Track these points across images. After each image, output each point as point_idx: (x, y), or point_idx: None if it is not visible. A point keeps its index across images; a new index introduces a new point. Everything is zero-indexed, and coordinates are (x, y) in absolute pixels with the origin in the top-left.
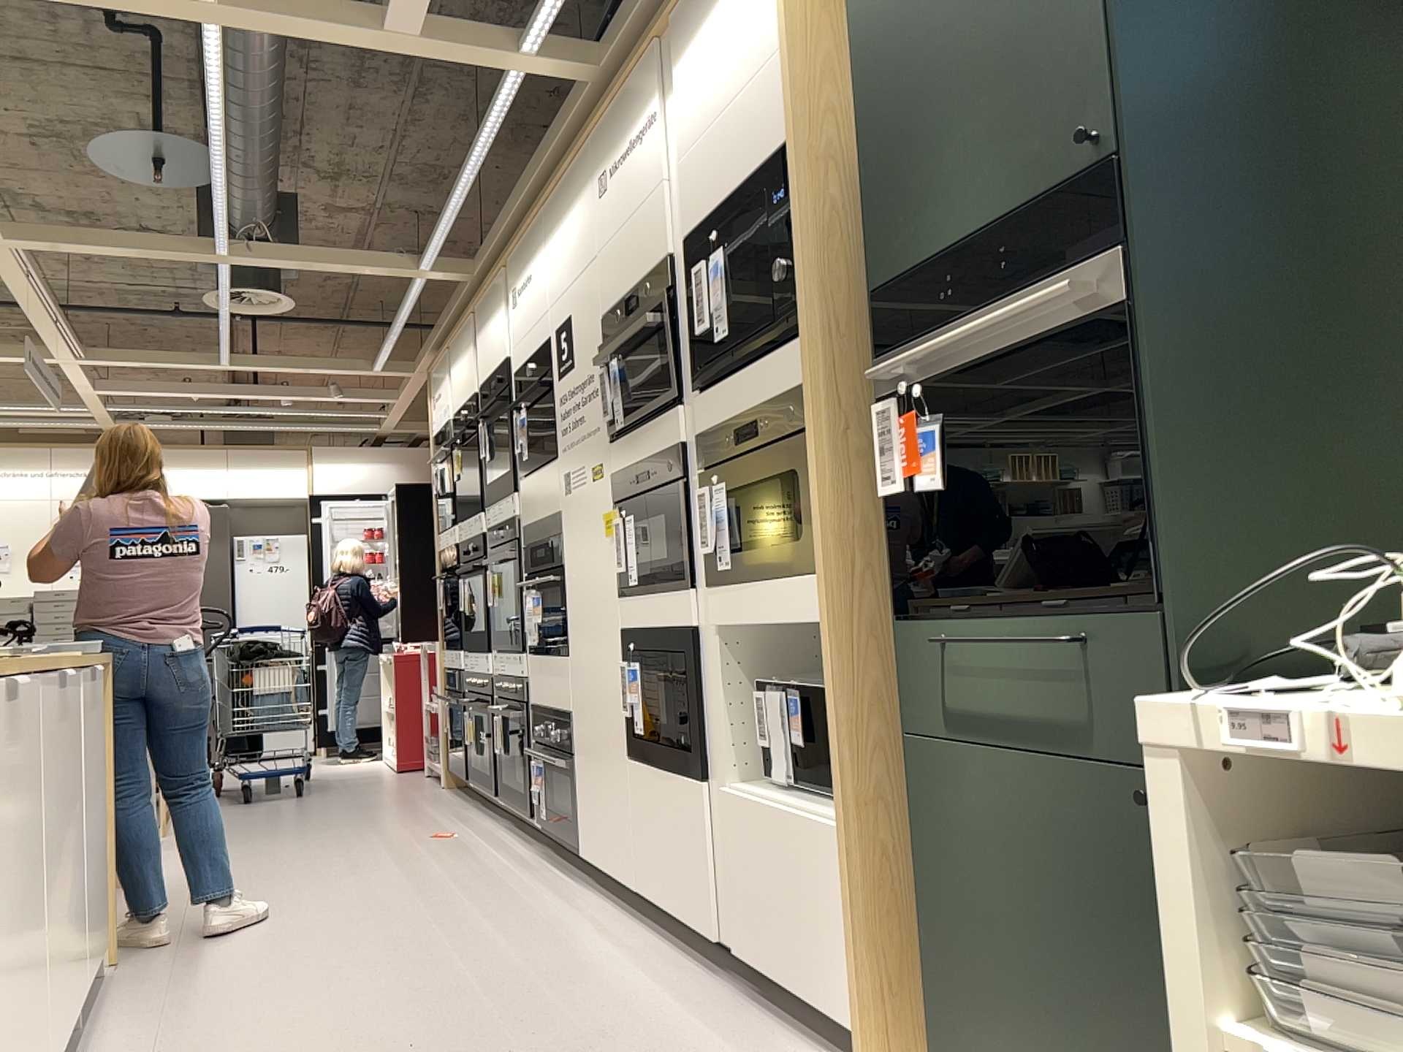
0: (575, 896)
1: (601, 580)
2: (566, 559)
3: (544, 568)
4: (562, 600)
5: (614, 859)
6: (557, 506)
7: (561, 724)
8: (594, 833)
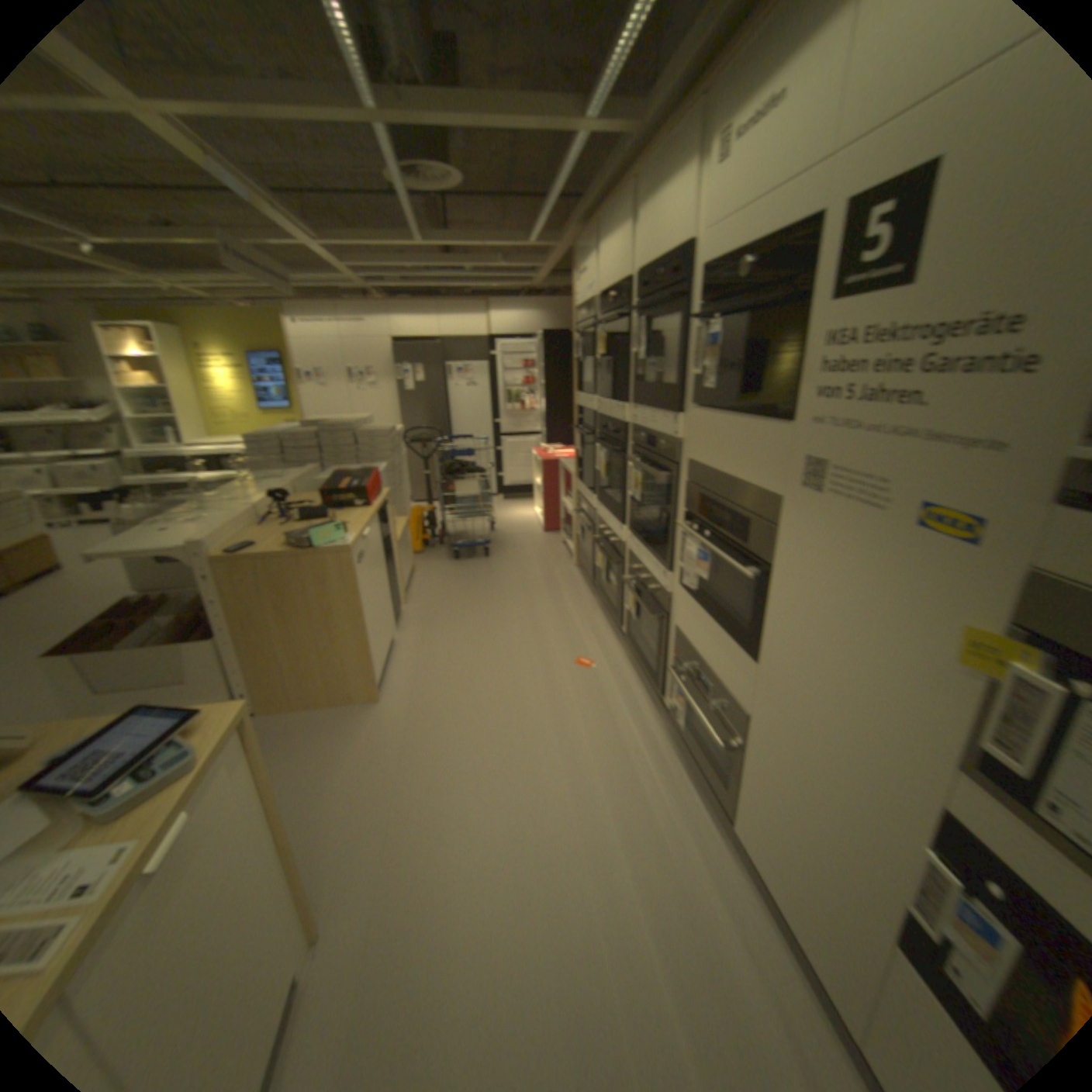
0: (733, 893)
1: (891, 681)
2: (780, 564)
3: (723, 532)
4: (758, 599)
5: (806, 936)
6: (773, 486)
7: (728, 706)
8: (767, 857)
